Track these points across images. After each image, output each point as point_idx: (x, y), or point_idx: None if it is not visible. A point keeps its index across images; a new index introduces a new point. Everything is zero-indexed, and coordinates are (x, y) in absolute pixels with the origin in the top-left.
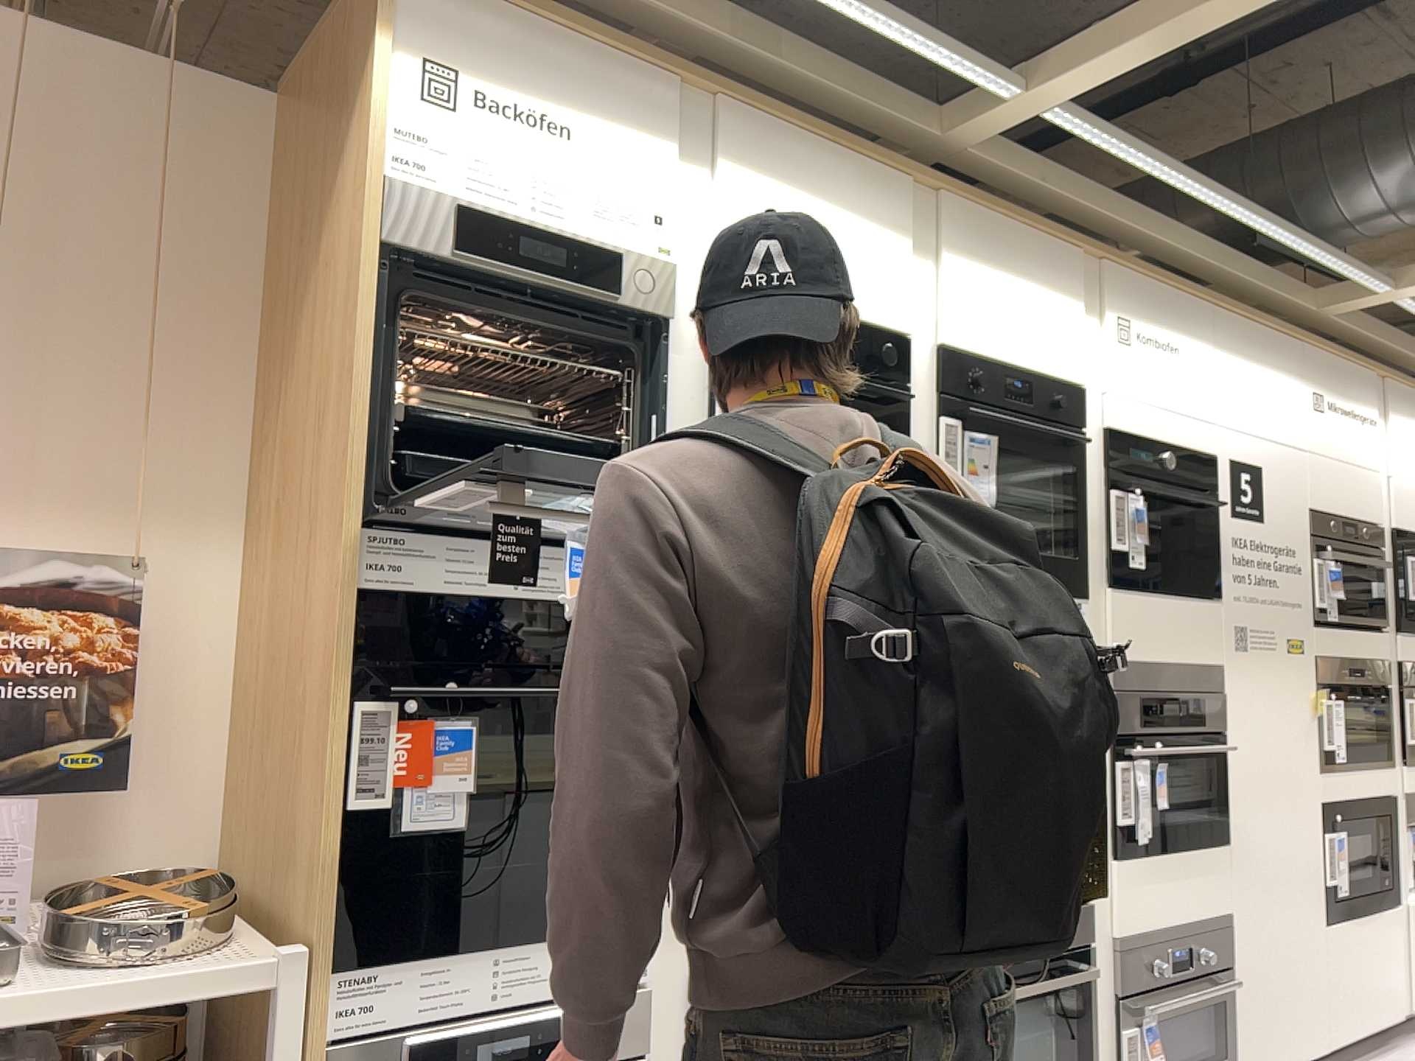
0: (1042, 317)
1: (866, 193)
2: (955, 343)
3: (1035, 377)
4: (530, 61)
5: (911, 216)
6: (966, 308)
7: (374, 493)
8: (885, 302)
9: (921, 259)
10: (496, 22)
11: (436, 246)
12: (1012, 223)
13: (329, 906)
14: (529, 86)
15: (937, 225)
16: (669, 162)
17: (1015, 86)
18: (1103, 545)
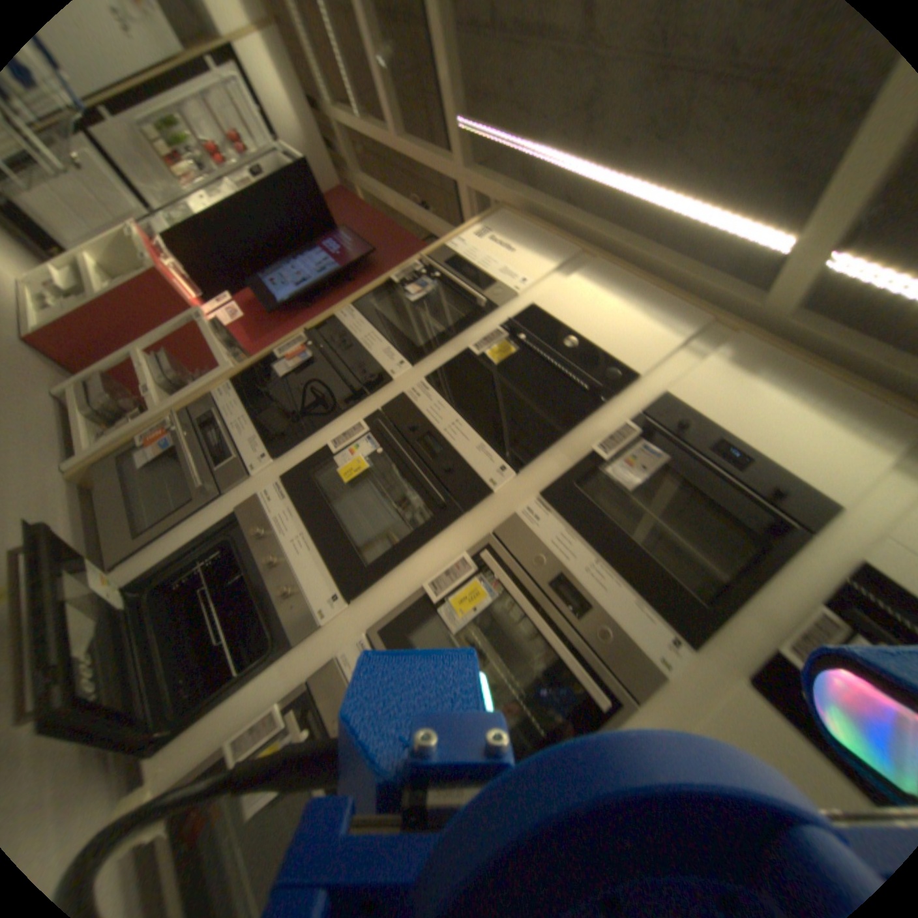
0: (811, 433)
1: (661, 310)
2: (678, 397)
3: (768, 464)
4: (517, 235)
5: (700, 335)
6: (709, 387)
7: (359, 303)
8: (631, 354)
9: (691, 355)
10: (515, 225)
11: (437, 263)
12: (815, 370)
13: (245, 371)
14: (510, 239)
15: (722, 345)
16: (546, 269)
17: (786, 236)
18: (773, 644)
